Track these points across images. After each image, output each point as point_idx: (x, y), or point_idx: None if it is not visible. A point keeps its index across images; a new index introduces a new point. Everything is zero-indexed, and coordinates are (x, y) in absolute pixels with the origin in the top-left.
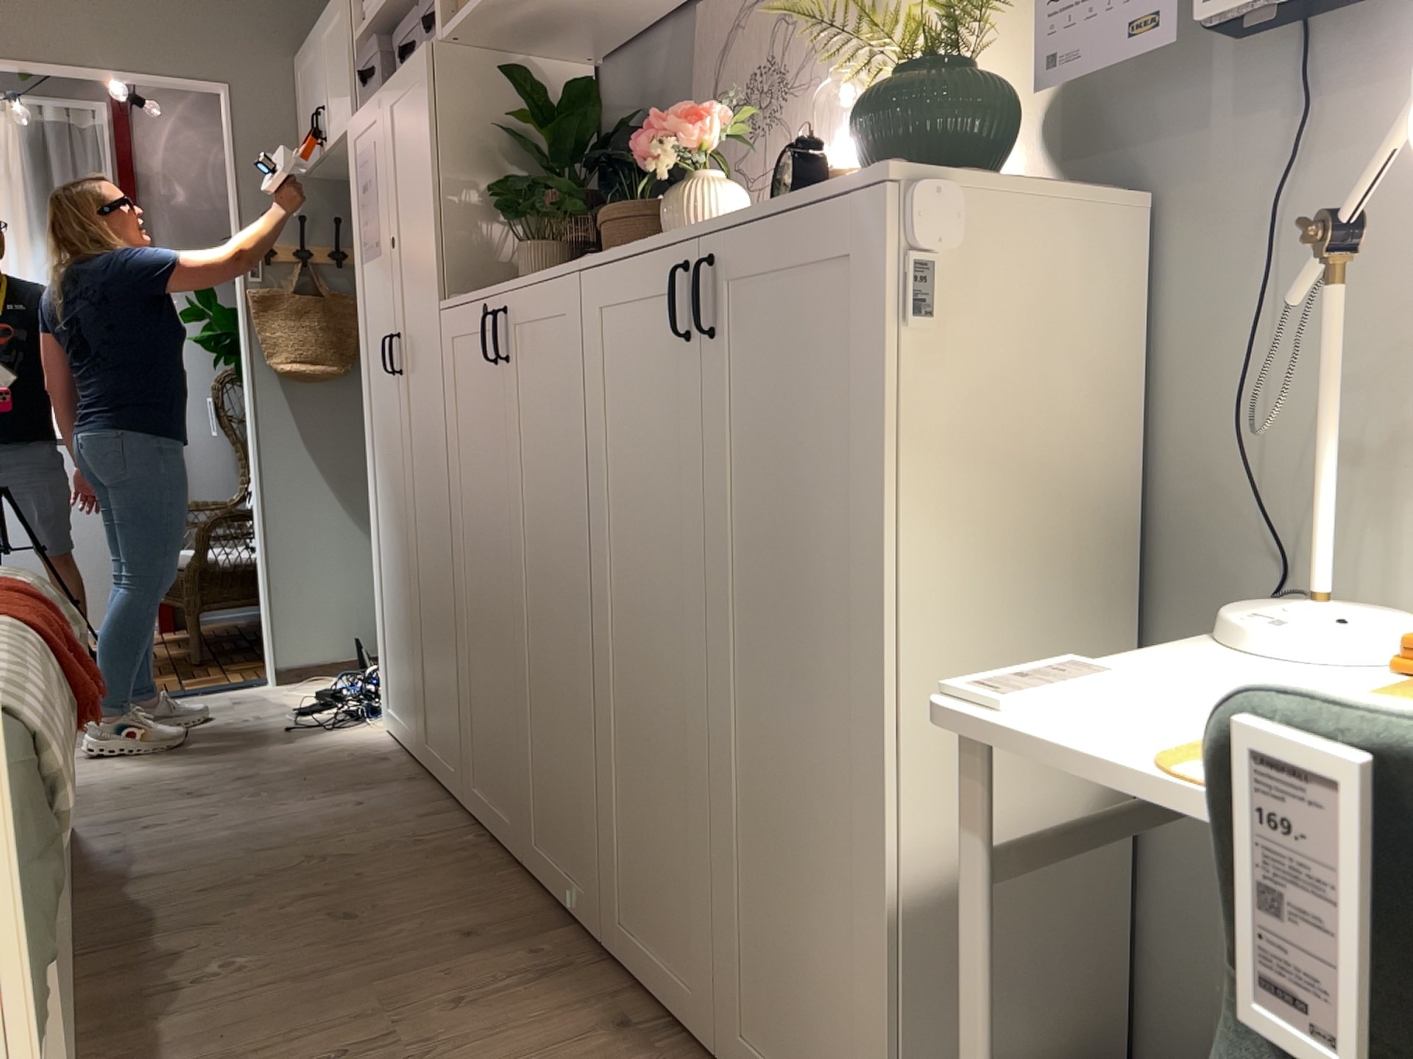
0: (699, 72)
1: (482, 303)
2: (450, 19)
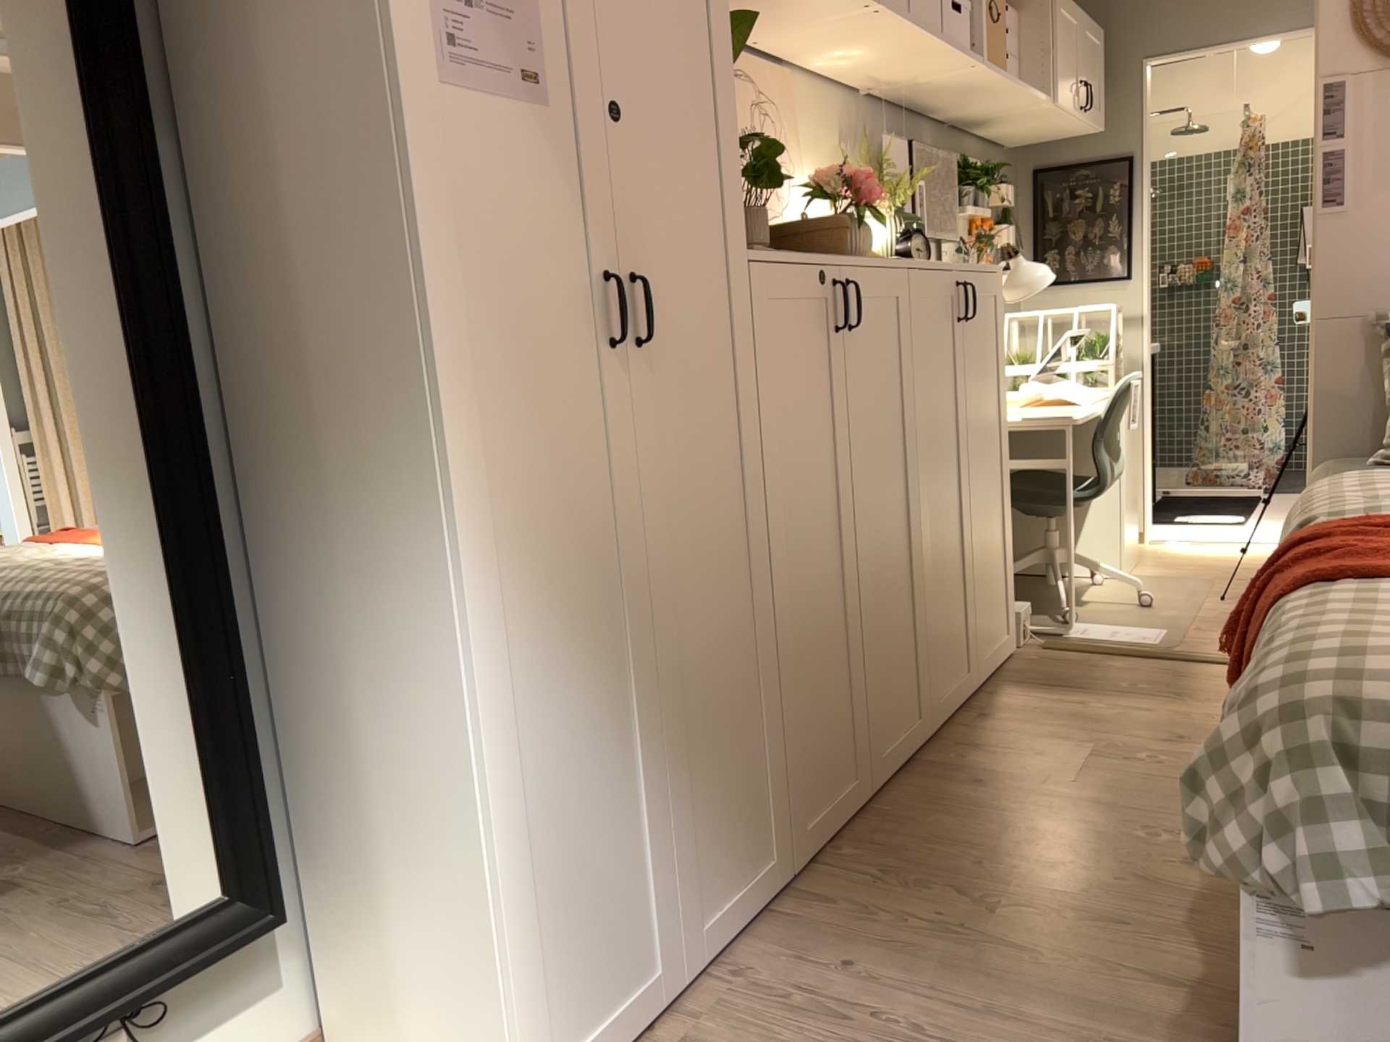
0: None
1: (815, 265)
2: None
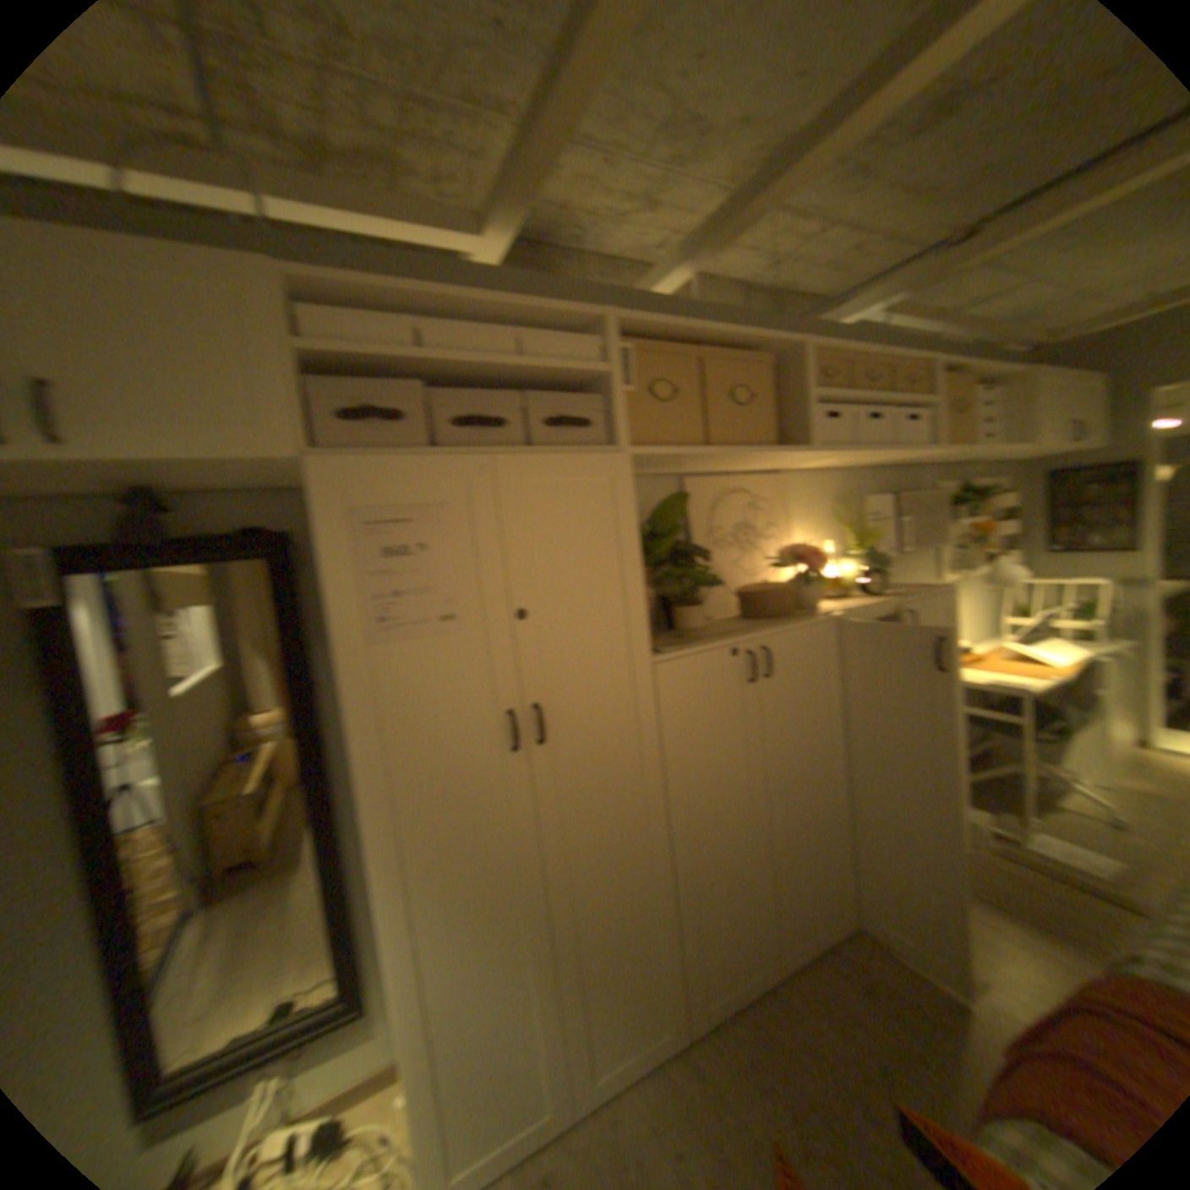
0: (692, 514)
1: (733, 648)
2: (630, 443)
